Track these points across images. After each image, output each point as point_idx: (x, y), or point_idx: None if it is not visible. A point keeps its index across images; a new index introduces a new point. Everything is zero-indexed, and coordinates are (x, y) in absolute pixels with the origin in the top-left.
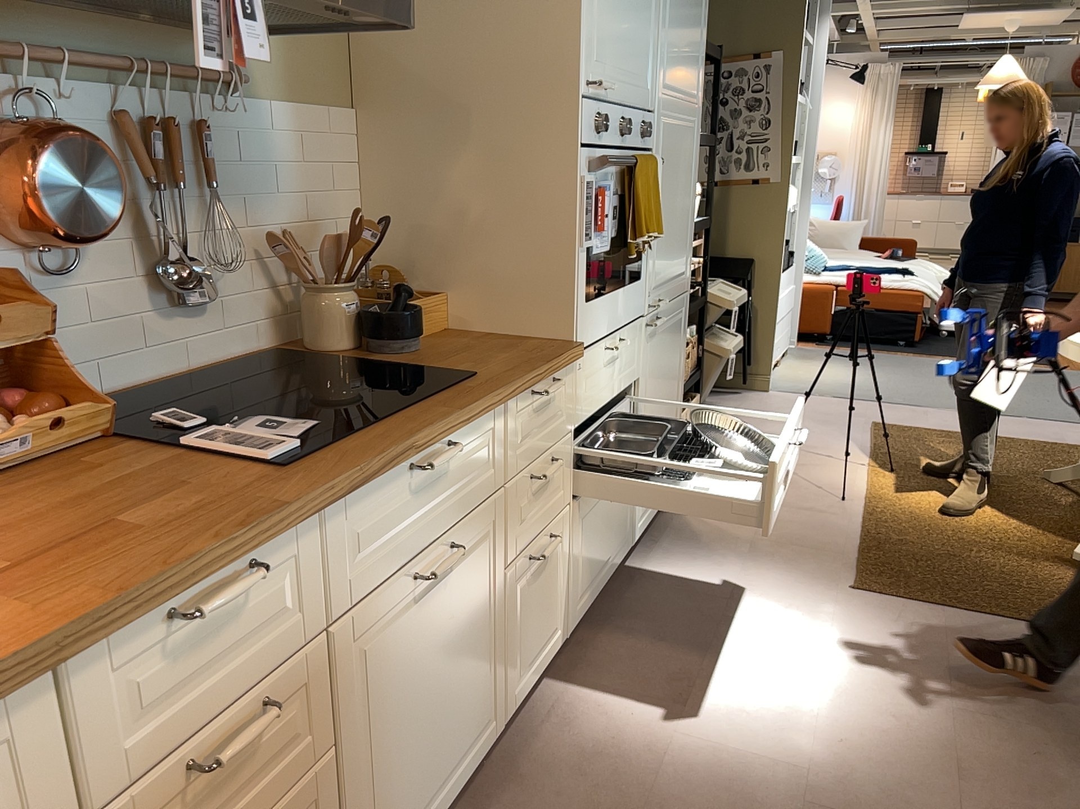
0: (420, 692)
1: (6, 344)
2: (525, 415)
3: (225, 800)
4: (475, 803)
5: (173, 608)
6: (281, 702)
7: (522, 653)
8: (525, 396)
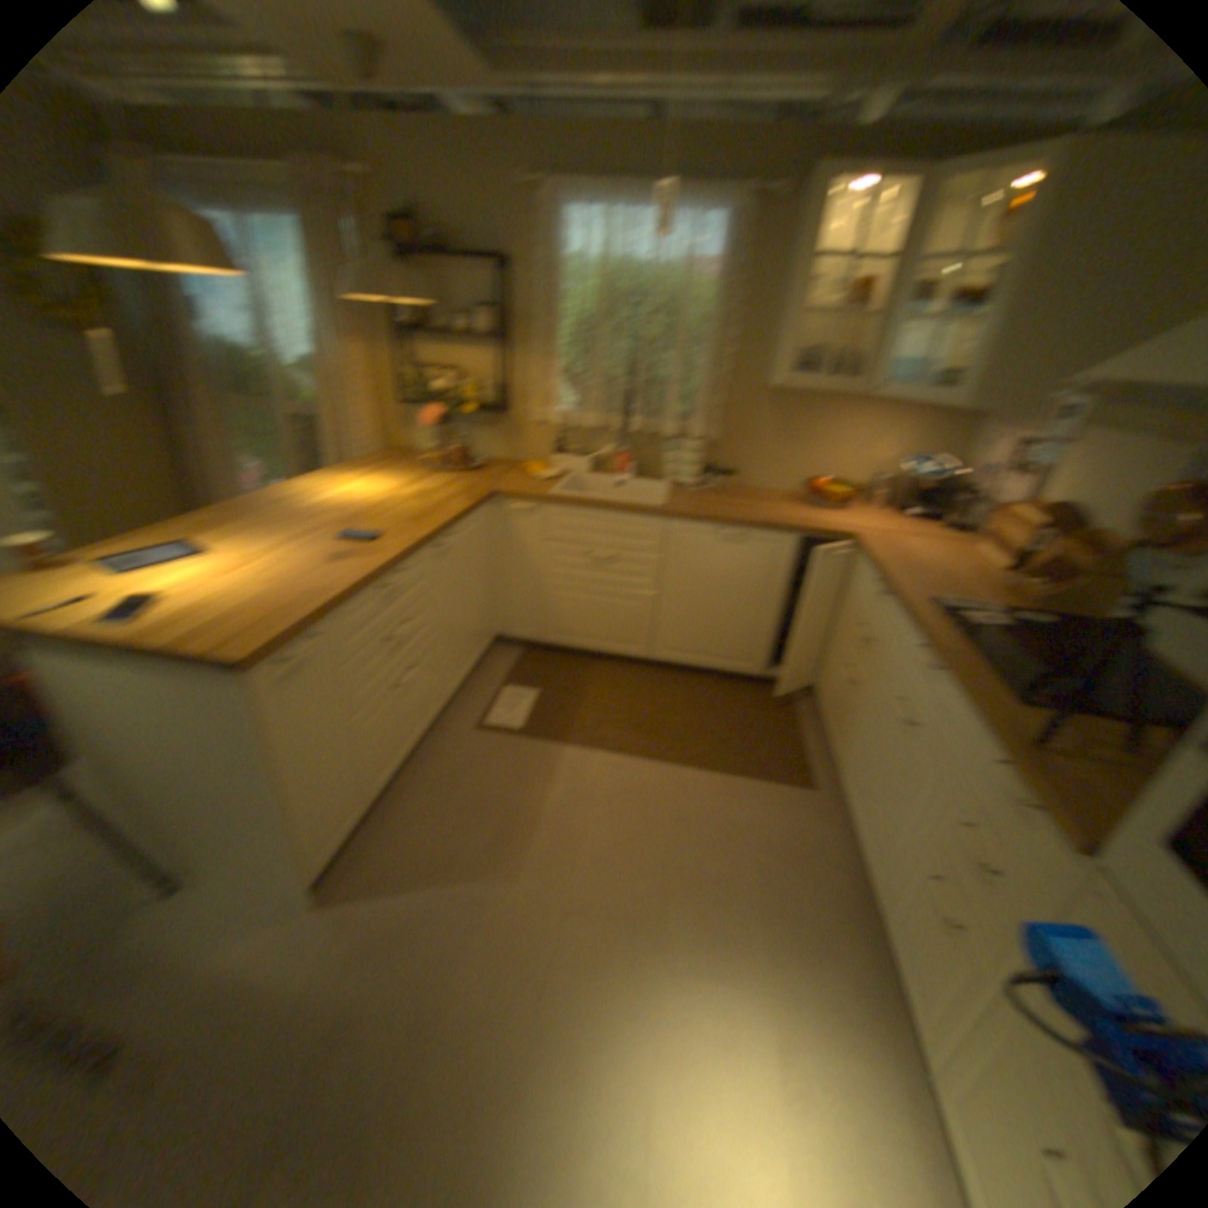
0: (883, 759)
1: (1078, 564)
2: (996, 770)
3: (863, 651)
4: (861, 892)
5: (881, 579)
6: (869, 642)
7: (908, 927)
8: (1004, 755)
